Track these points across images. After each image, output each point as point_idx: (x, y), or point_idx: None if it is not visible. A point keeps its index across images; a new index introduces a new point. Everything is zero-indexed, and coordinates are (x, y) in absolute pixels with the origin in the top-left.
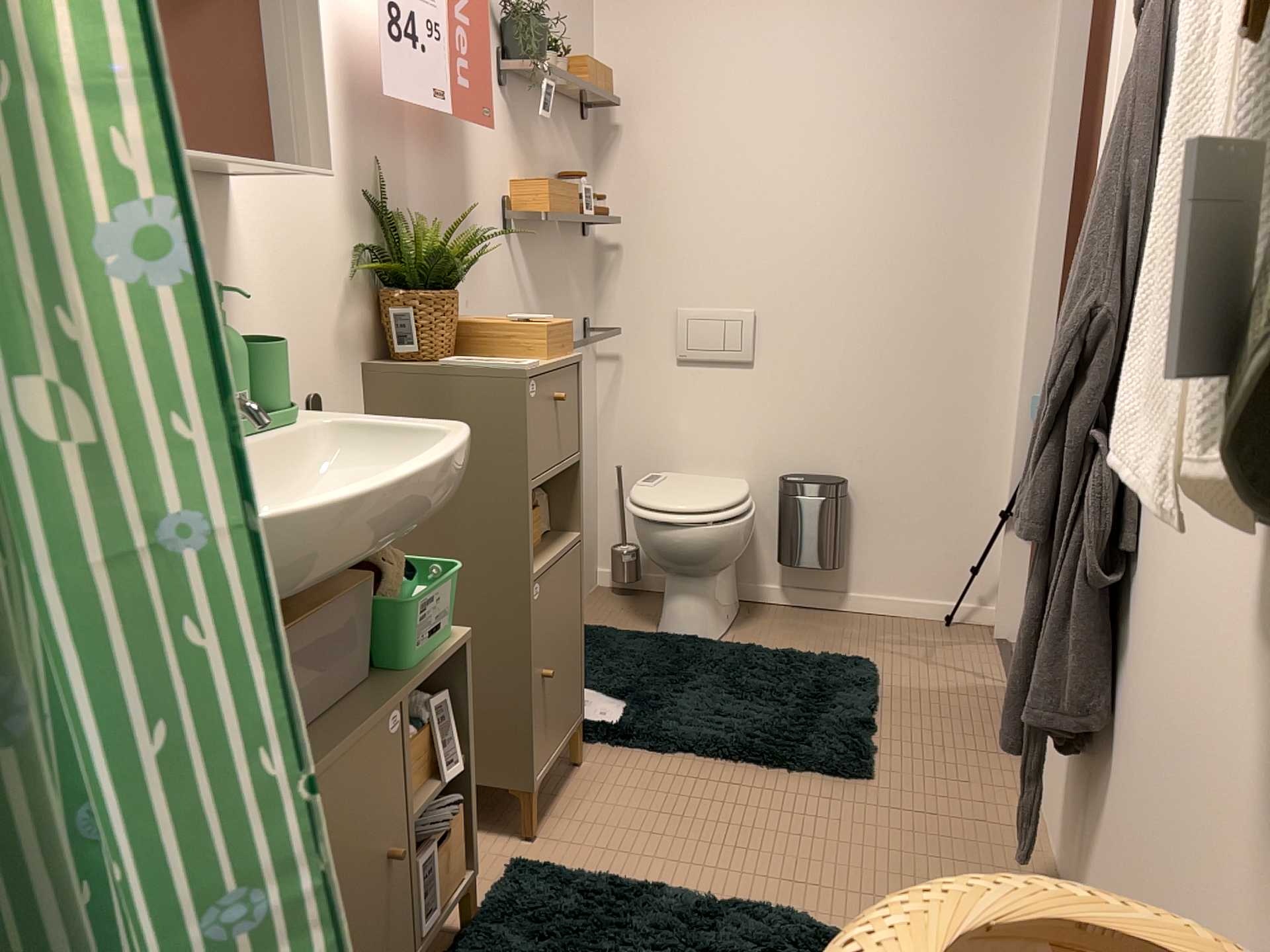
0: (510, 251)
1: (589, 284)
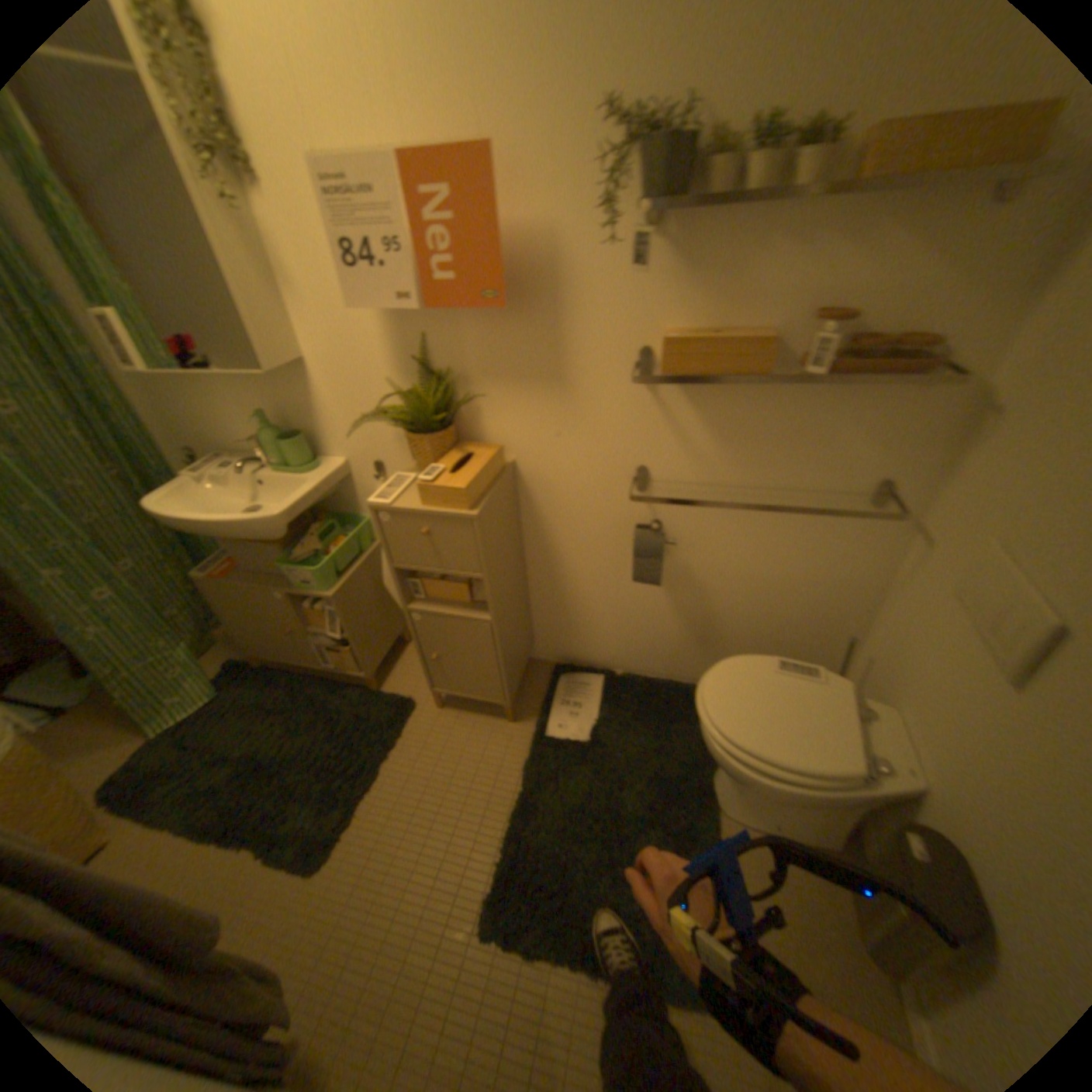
0: (652, 397)
1: (923, 443)
